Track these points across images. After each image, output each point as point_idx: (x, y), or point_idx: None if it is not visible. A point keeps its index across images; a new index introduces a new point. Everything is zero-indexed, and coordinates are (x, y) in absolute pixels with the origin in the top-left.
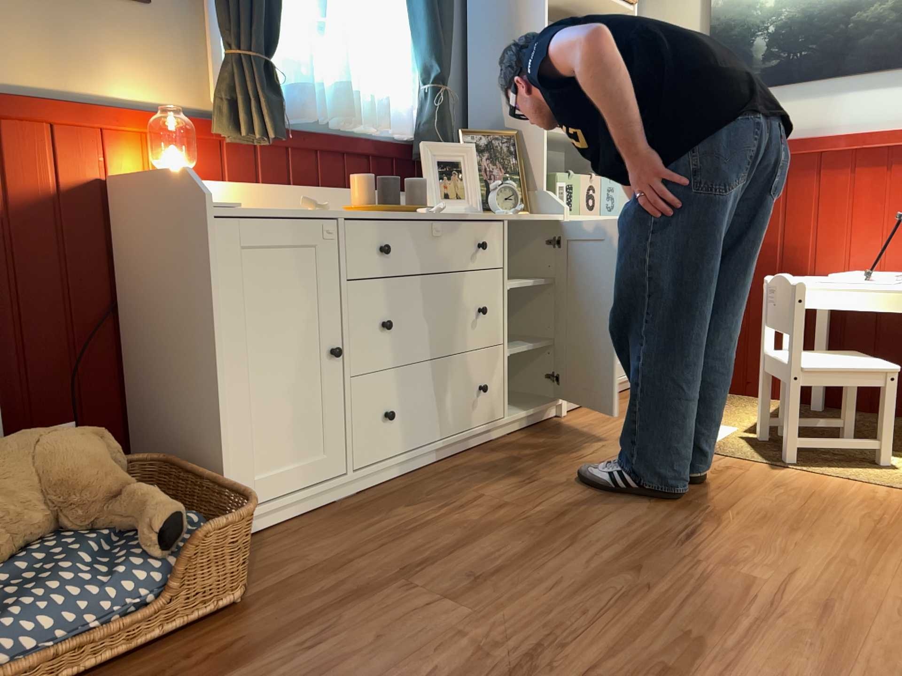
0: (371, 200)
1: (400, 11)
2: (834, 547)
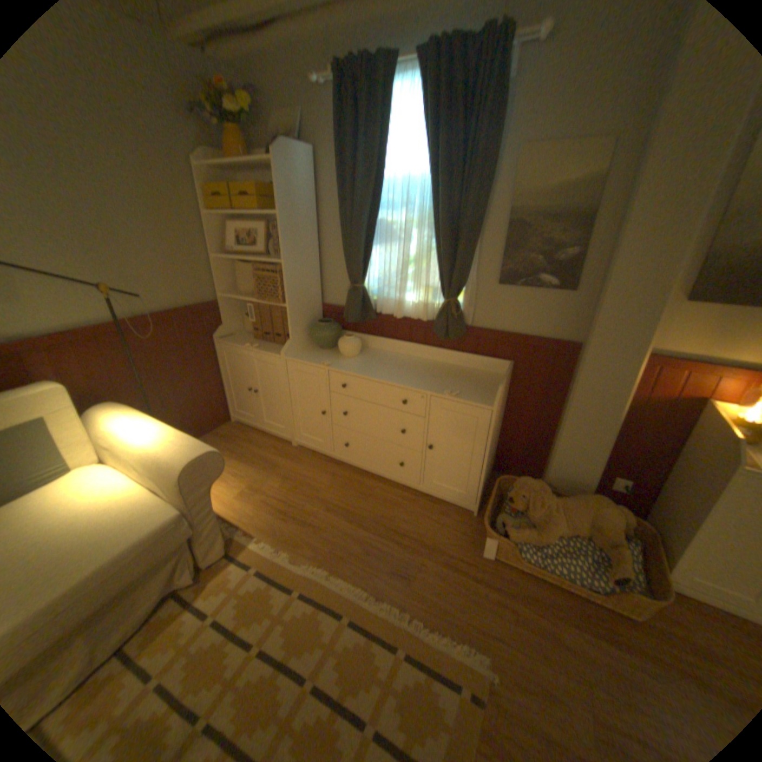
0: None
1: None
2: None
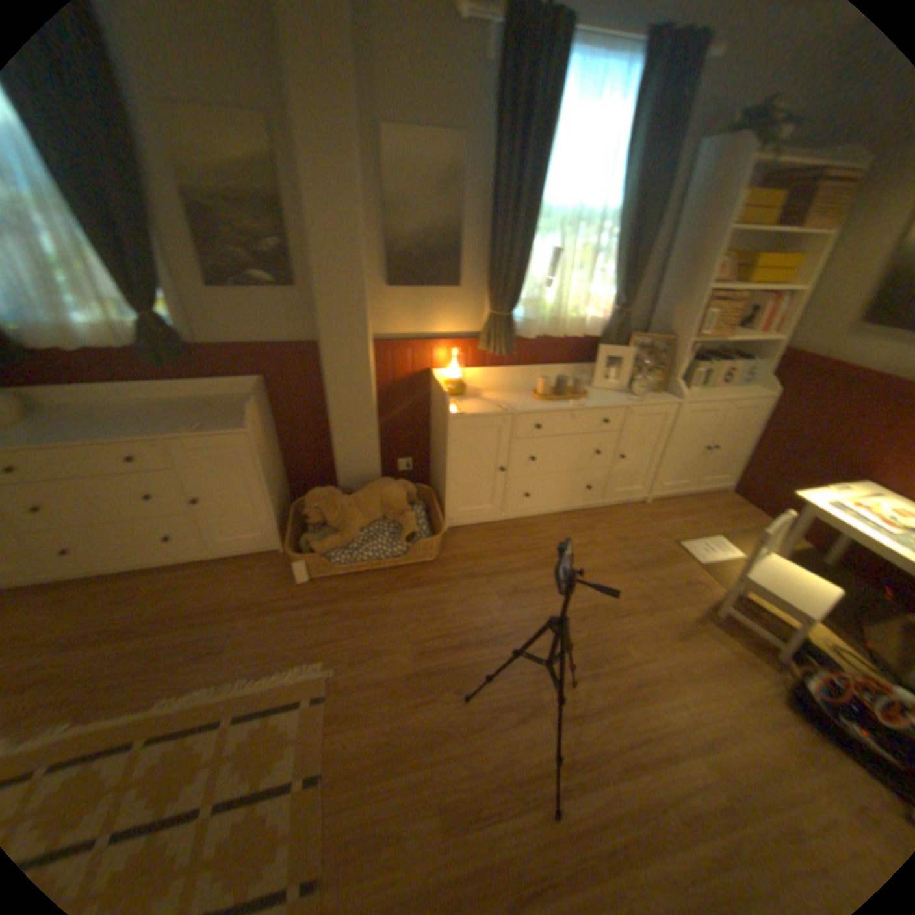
0: (547, 393)
1: (611, 262)
2: (692, 663)
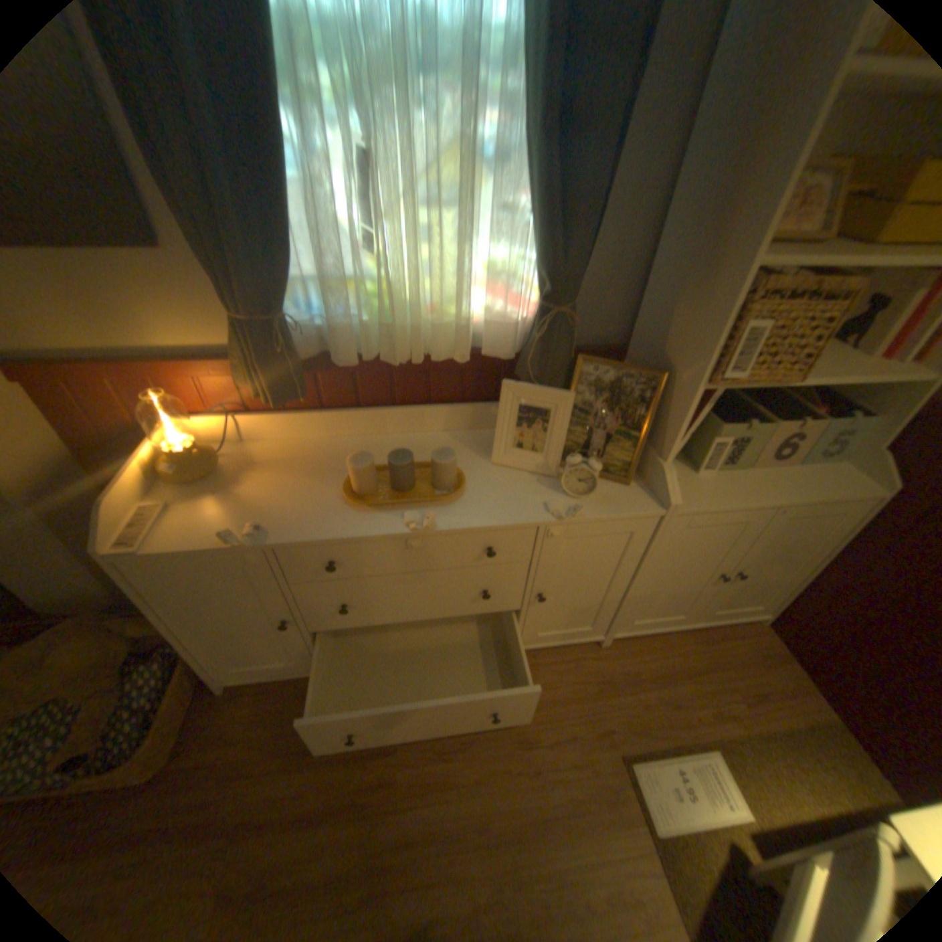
0: (367, 487)
1: (518, 183)
2: None
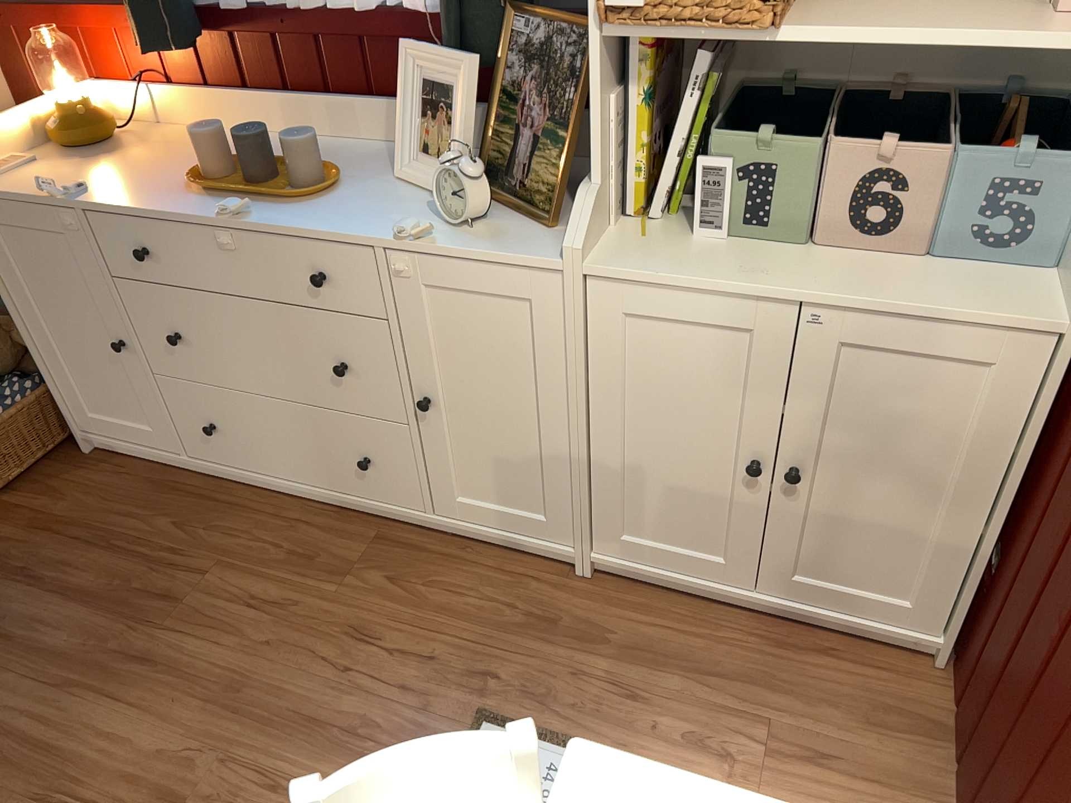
0: (211, 166)
1: None
2: None
